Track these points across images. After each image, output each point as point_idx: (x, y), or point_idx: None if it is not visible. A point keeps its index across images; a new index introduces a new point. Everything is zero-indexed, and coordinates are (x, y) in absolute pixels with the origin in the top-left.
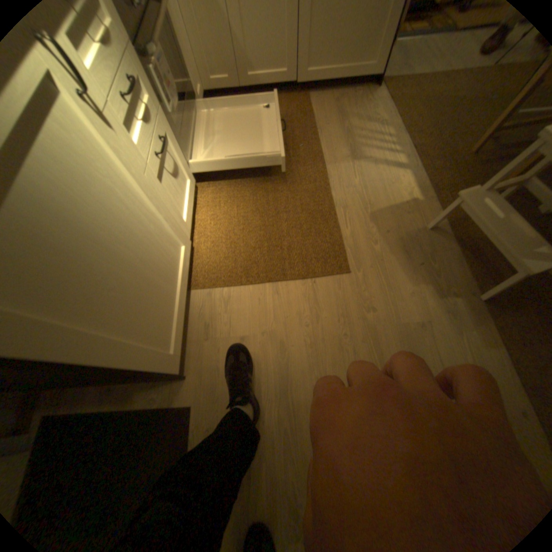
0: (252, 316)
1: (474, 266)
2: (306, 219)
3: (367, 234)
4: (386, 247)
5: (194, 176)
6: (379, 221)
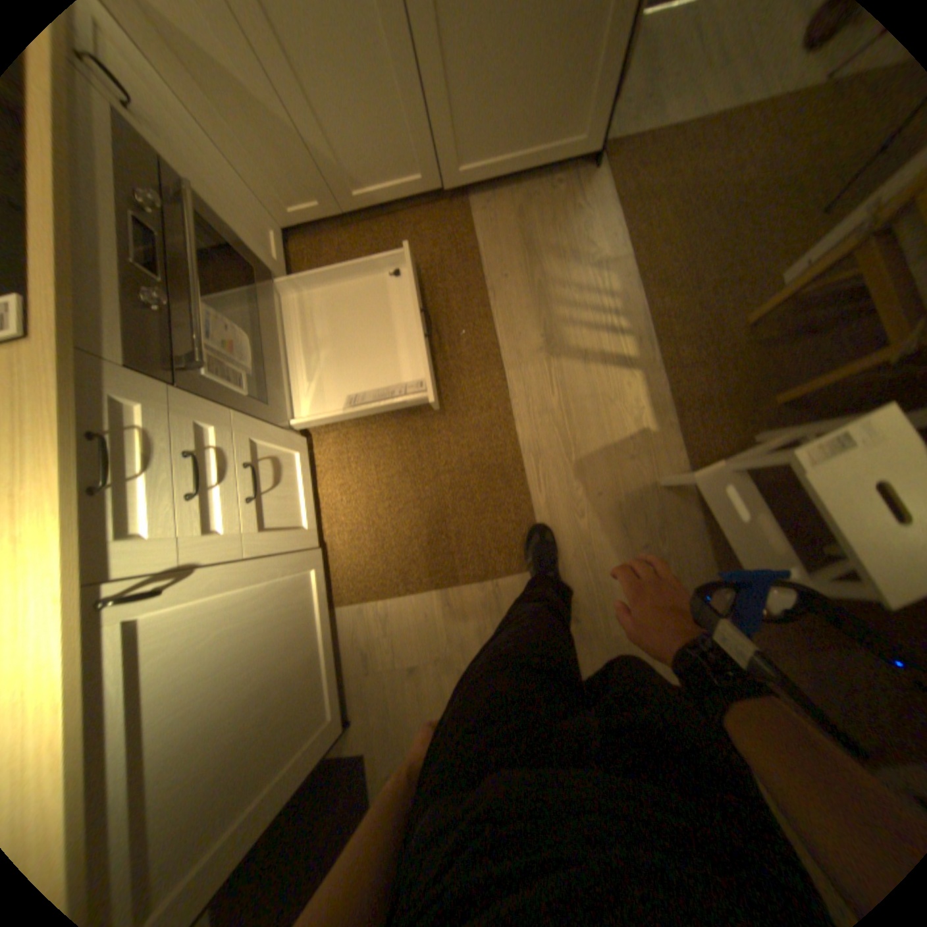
0: (420, 639)
1: (722, 544)
2: (480, 480)
3: (570, 499)
4: (597, 519)
5: (302, 428)
6: (589, 474)
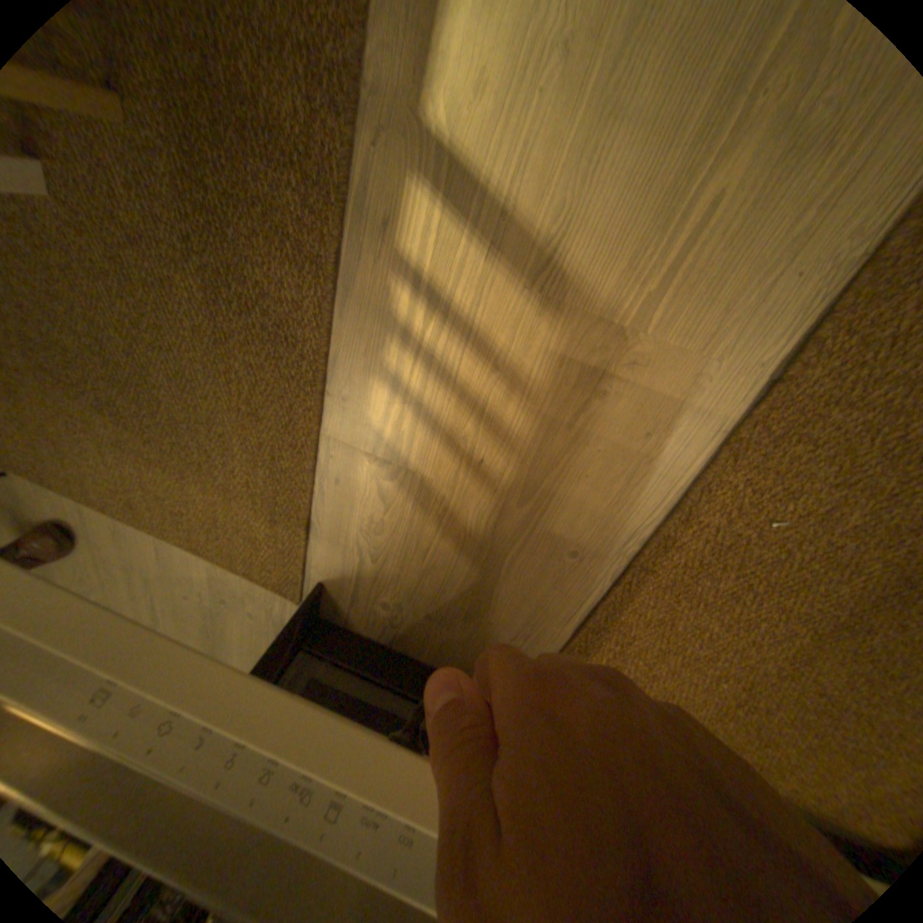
0: None
1: None
2: None
3: None
4: None
5: None
6: None
